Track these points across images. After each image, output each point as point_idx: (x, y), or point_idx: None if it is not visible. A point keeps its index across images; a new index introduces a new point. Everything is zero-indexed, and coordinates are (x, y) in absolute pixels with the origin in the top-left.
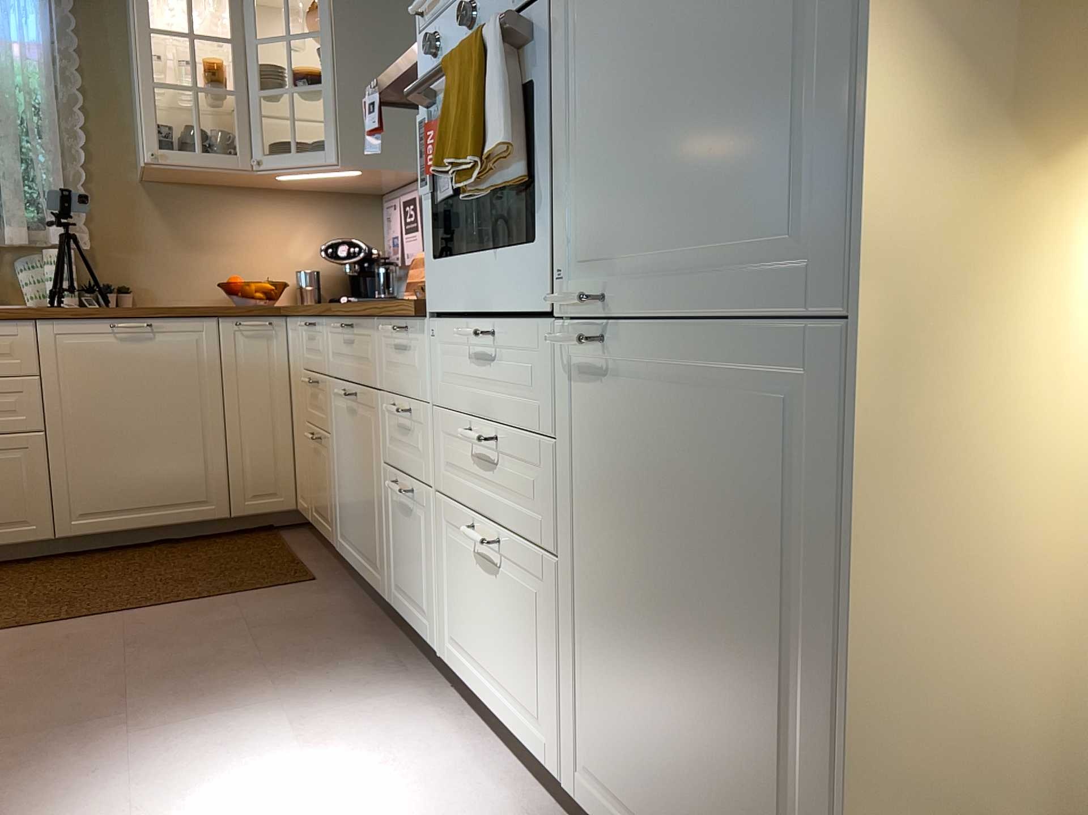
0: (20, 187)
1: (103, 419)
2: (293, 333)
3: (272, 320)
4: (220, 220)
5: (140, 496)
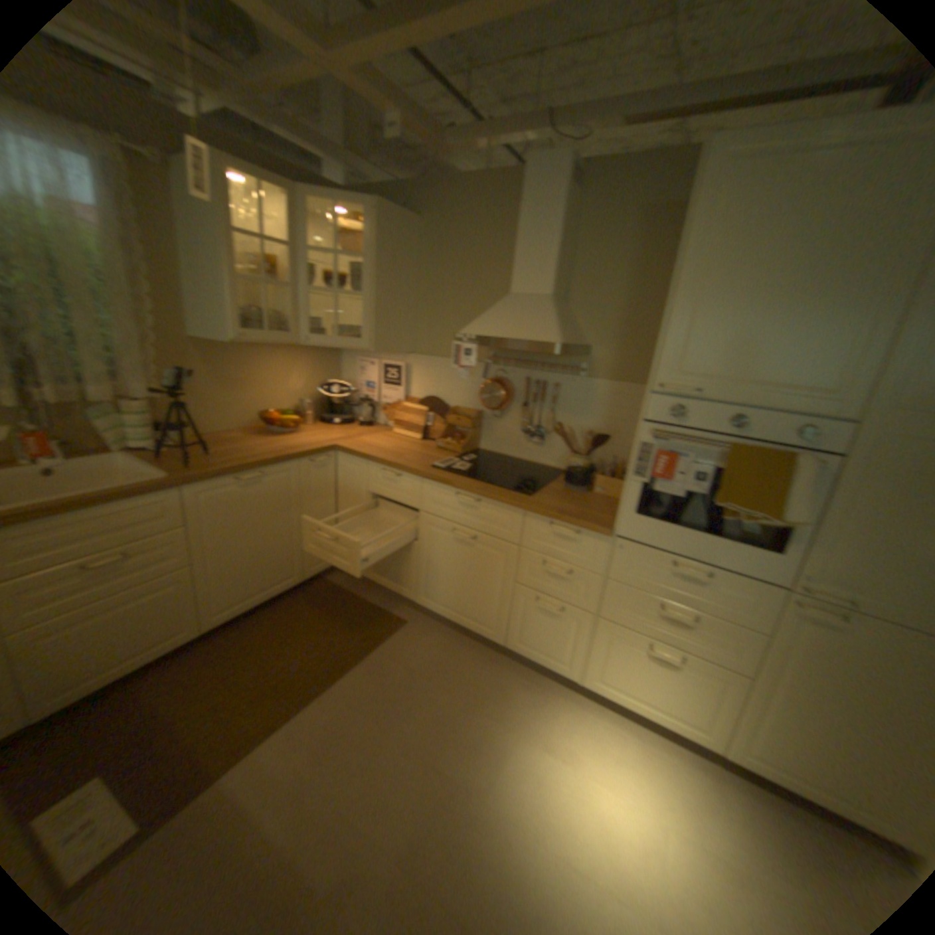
0: (92, 351)
1: (228, 546)
2: (348, 465)
3: (326, 455)
4: (243, 366)
5: (252, 588)
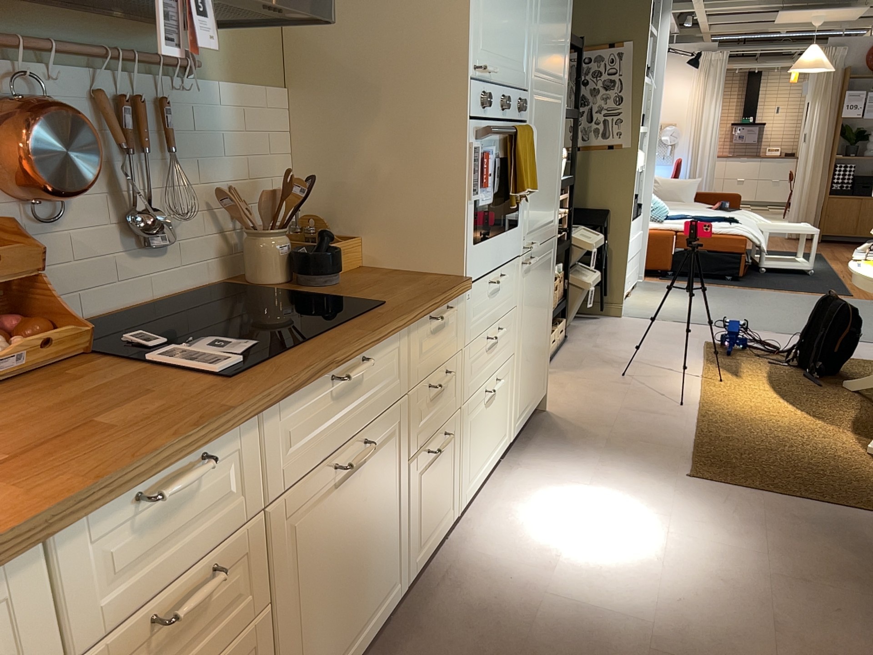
0: None
1: None
2: None
3: None
4: None
5: None
